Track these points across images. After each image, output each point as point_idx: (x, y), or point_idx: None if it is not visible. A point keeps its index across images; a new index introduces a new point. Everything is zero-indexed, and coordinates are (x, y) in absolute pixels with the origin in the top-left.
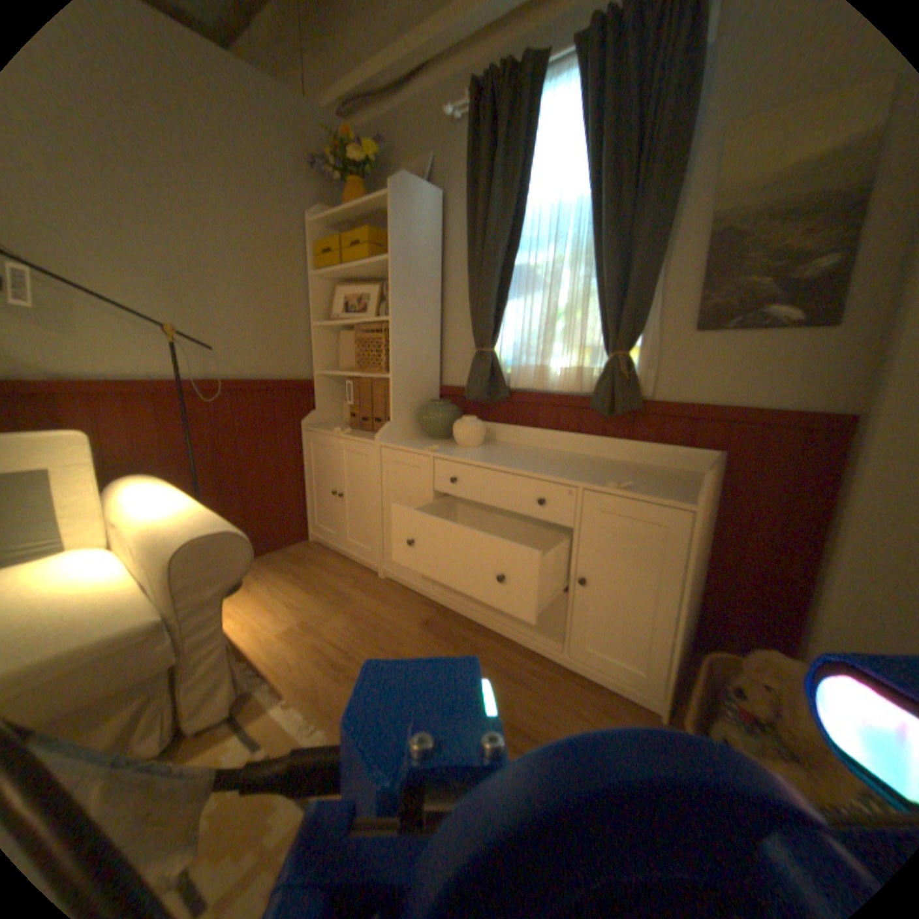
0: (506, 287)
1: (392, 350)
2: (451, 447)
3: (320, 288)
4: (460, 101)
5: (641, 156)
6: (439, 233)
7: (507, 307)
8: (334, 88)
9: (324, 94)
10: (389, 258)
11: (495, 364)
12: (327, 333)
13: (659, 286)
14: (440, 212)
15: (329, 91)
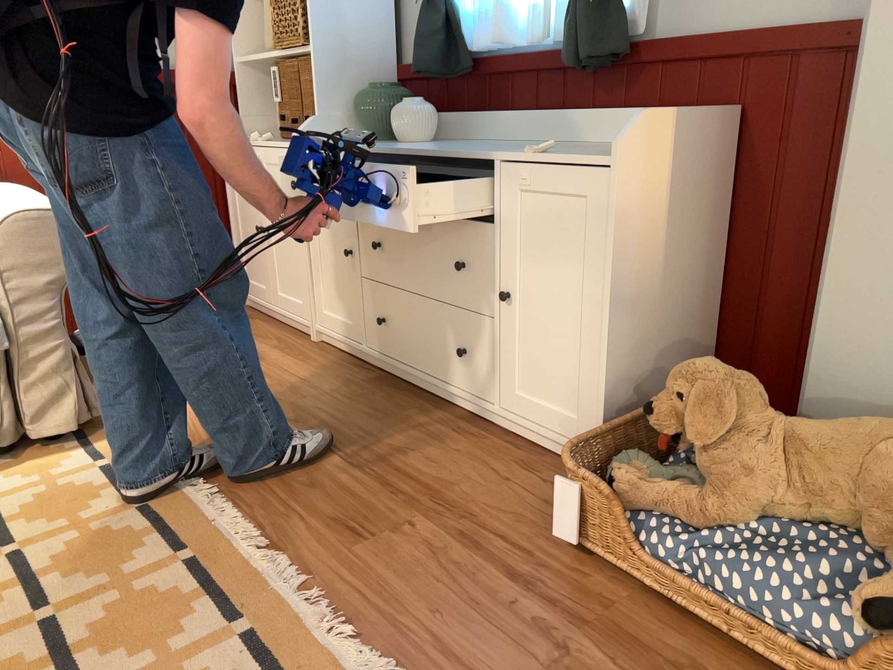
0: None
1: (310, 11)
2: (385, 144)
3: None
4: None
5: None
6: None
7: None
8: None
9: None
10: None
11: (449, 18)
12: (250, 5)
13: None
14: None
15: None
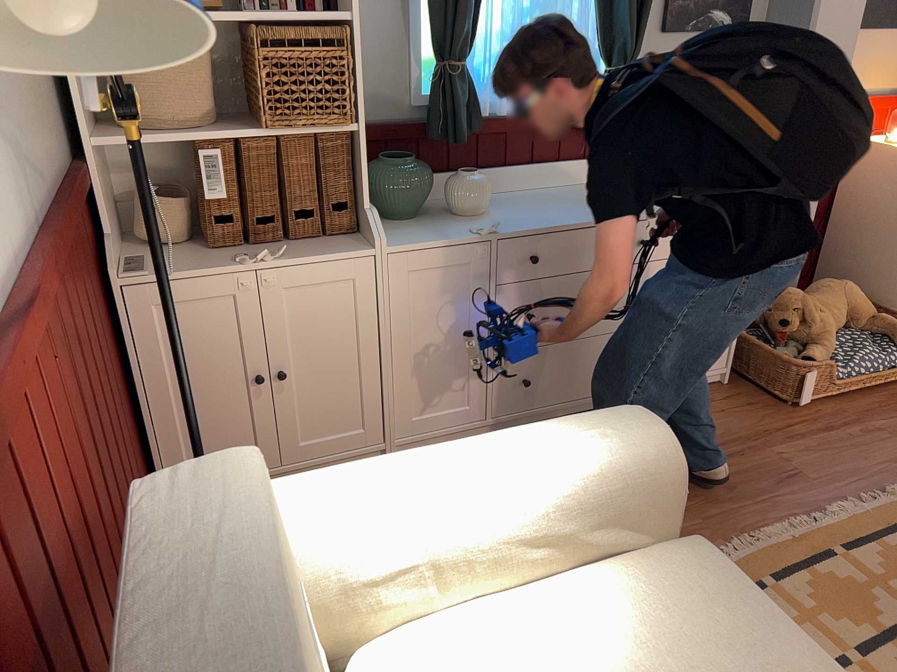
0: None
1: (358, 80)
2: (469, 220)
3: None
4: None
5: None
6: None
7: None
8: None
9: None
10: None
11: (470, 84)
12: None
13: None
14: None
15: None
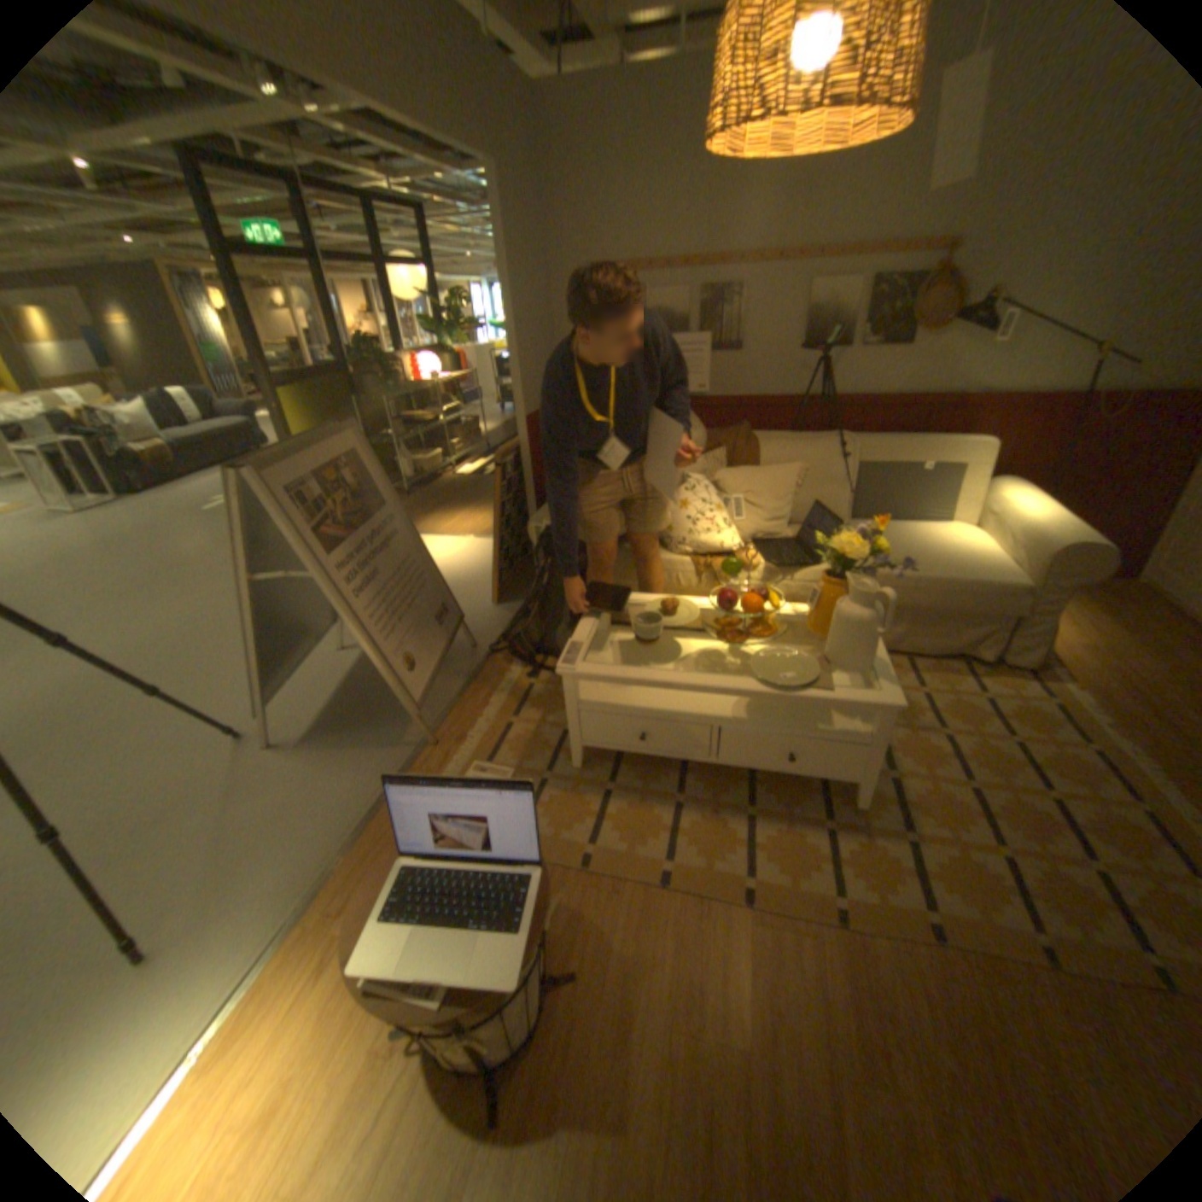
0: None
1: None
2: None
3: None
4: None
5: None
6: None
7: None
8: None
9: None
10: None
11: None
12: None
13: None
14: None
15: None
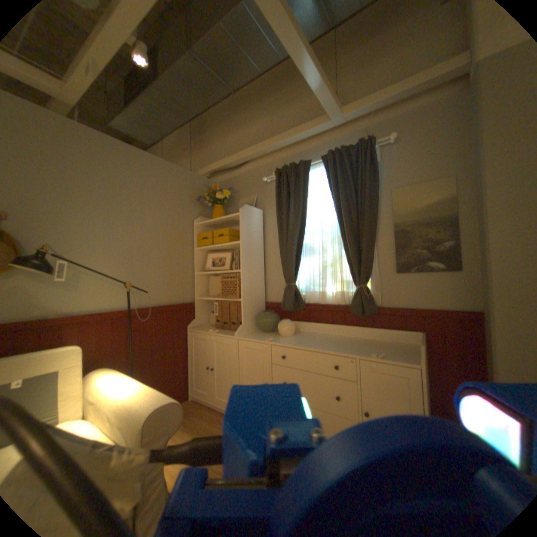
0: (298, 253)
1: (242, 286)
2: (278, 337)
3: (199, 255)
4: (270, 176)
5: (356, 200)
6: (262, 229)
7: (300, 263)
8: (207, 167)
9: (201, 170)
10: (238, 241)
11: (297, 290)
12: (202, 277)
13: (375, 253)
14: (261, 219)
15: (204, 168)
